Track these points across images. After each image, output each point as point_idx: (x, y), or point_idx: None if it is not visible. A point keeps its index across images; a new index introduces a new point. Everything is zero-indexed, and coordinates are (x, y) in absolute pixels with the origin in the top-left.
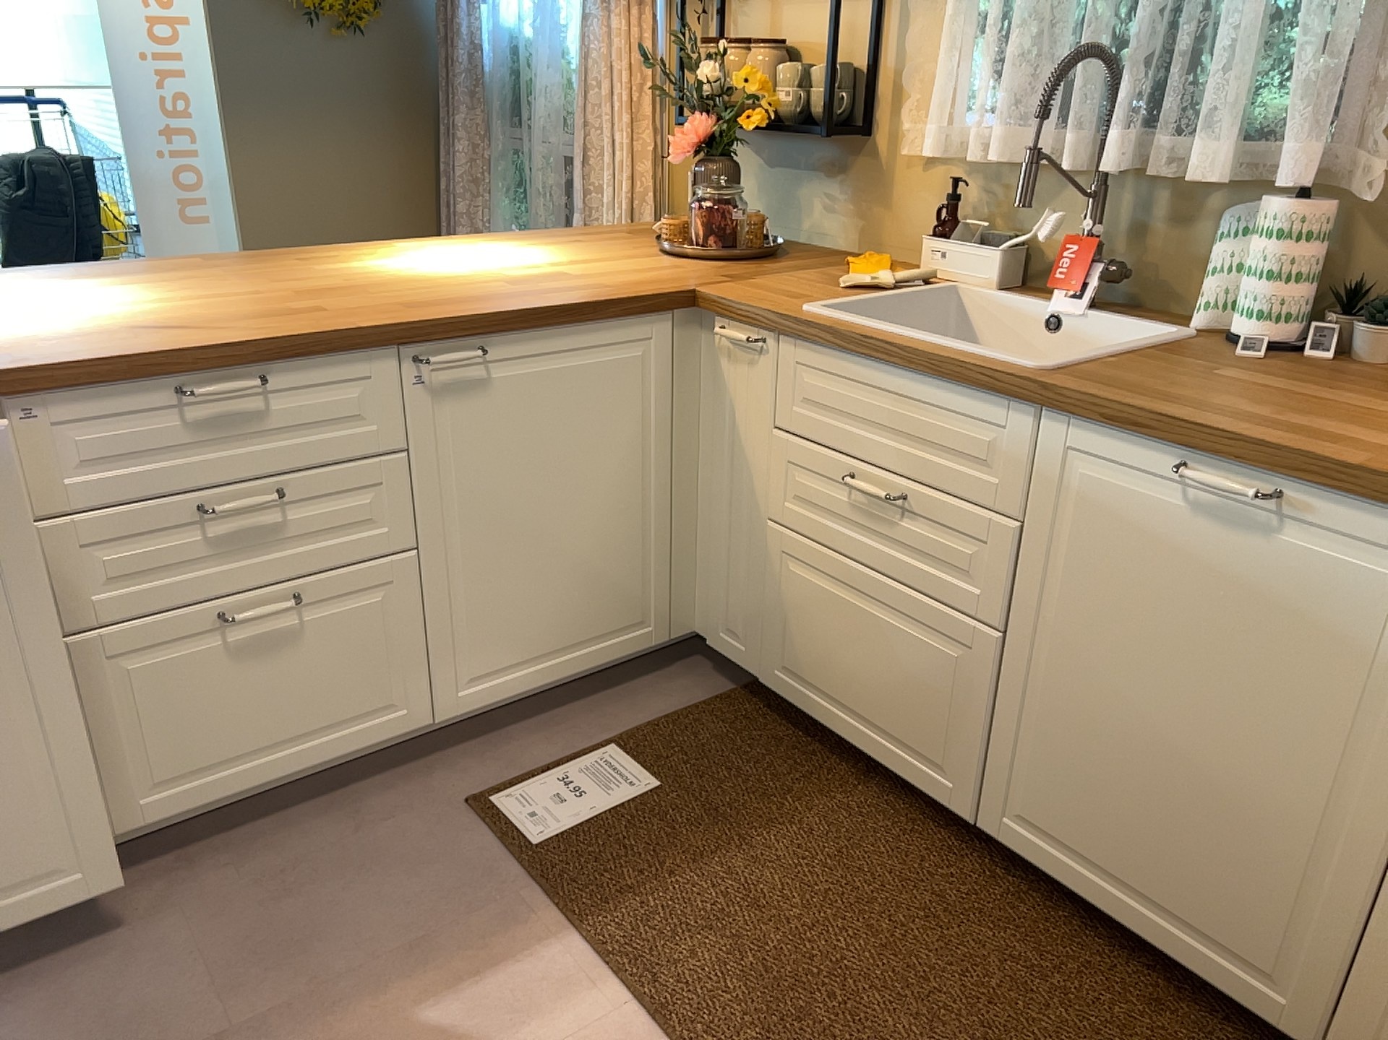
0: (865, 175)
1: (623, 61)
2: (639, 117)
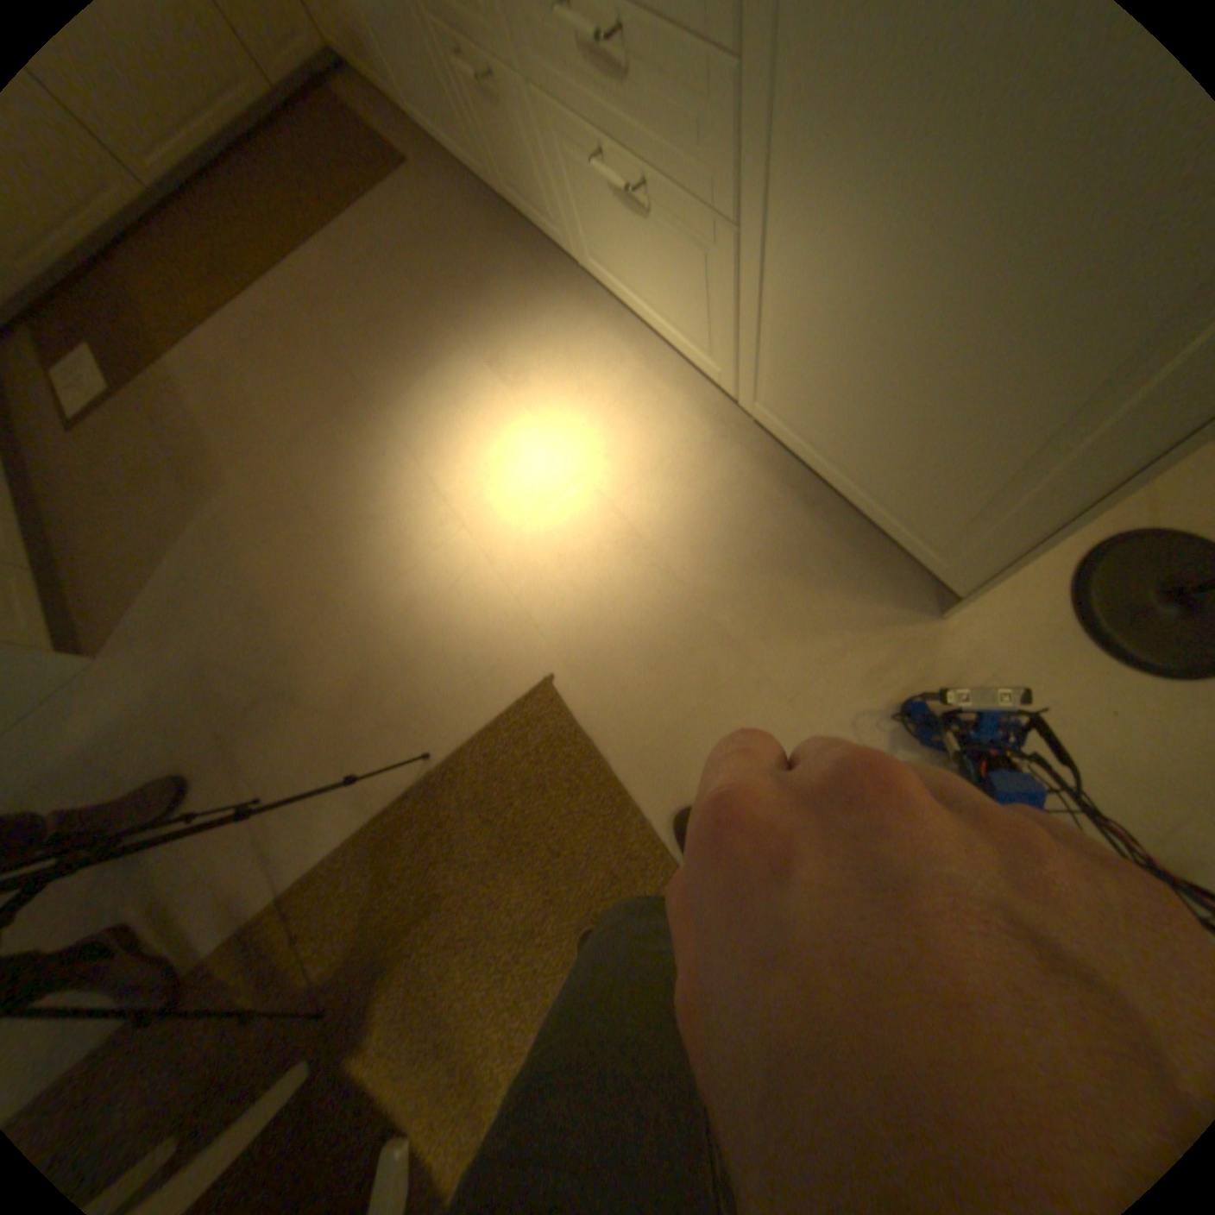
0: None
1: None
2: None
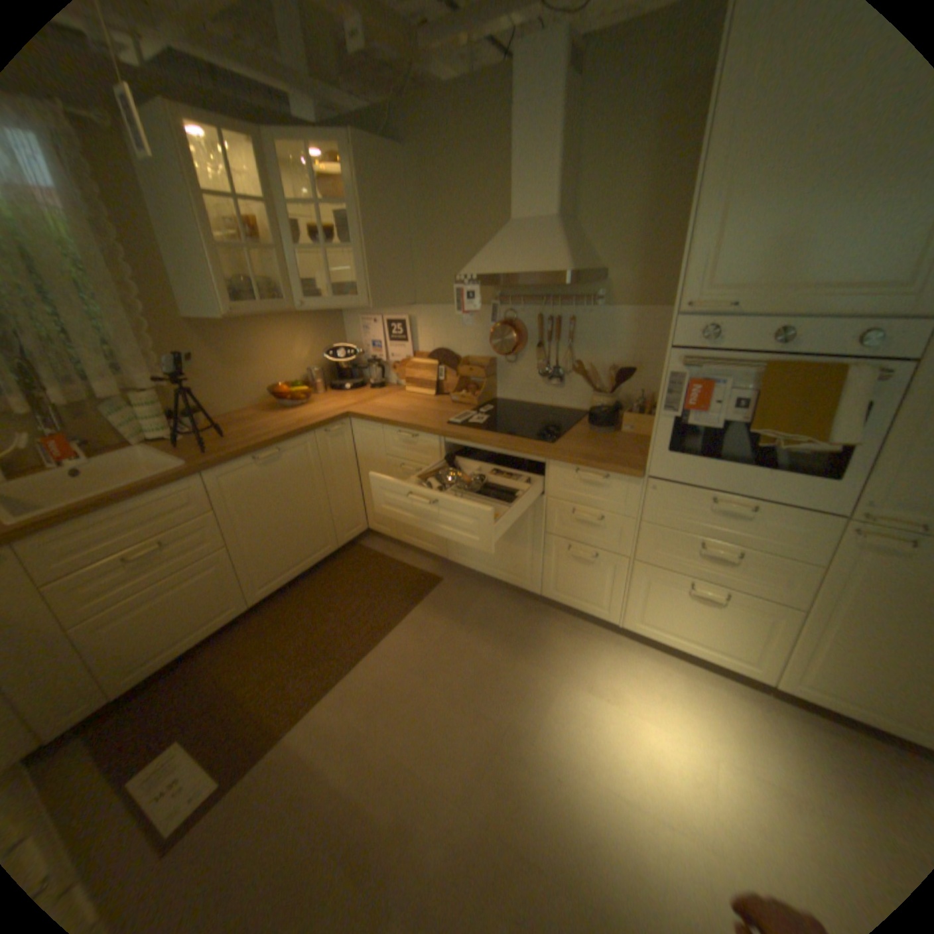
0: None
1: None
2: None
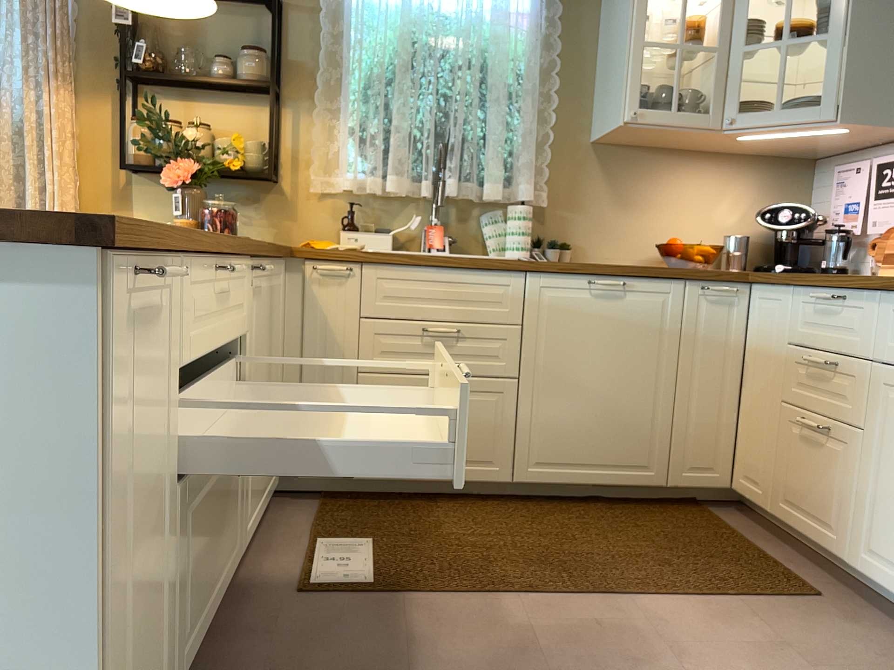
0: (278, 202)
1: (58, 123)
2: (66, 163)
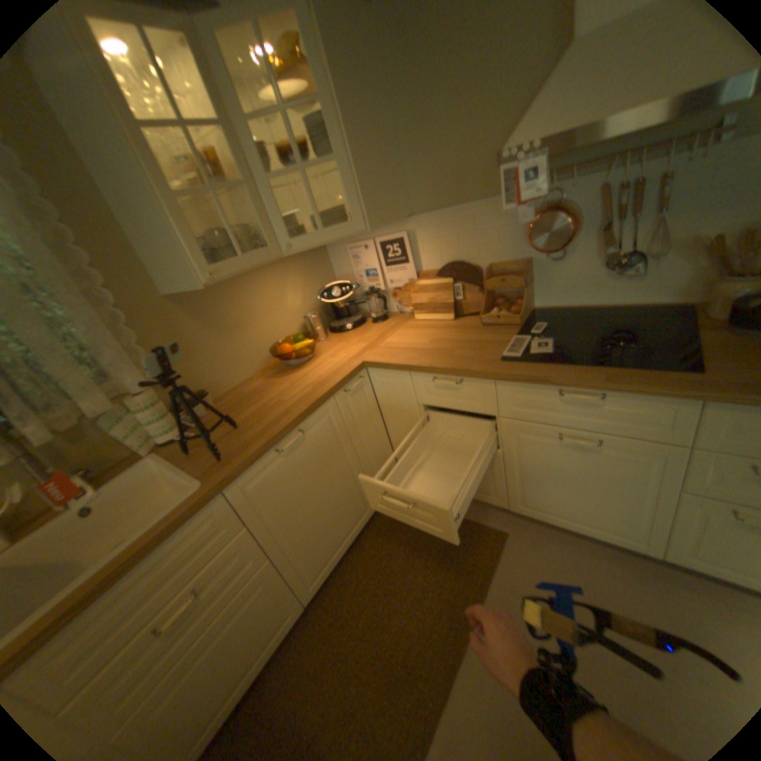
0: None
1: None
2: None
